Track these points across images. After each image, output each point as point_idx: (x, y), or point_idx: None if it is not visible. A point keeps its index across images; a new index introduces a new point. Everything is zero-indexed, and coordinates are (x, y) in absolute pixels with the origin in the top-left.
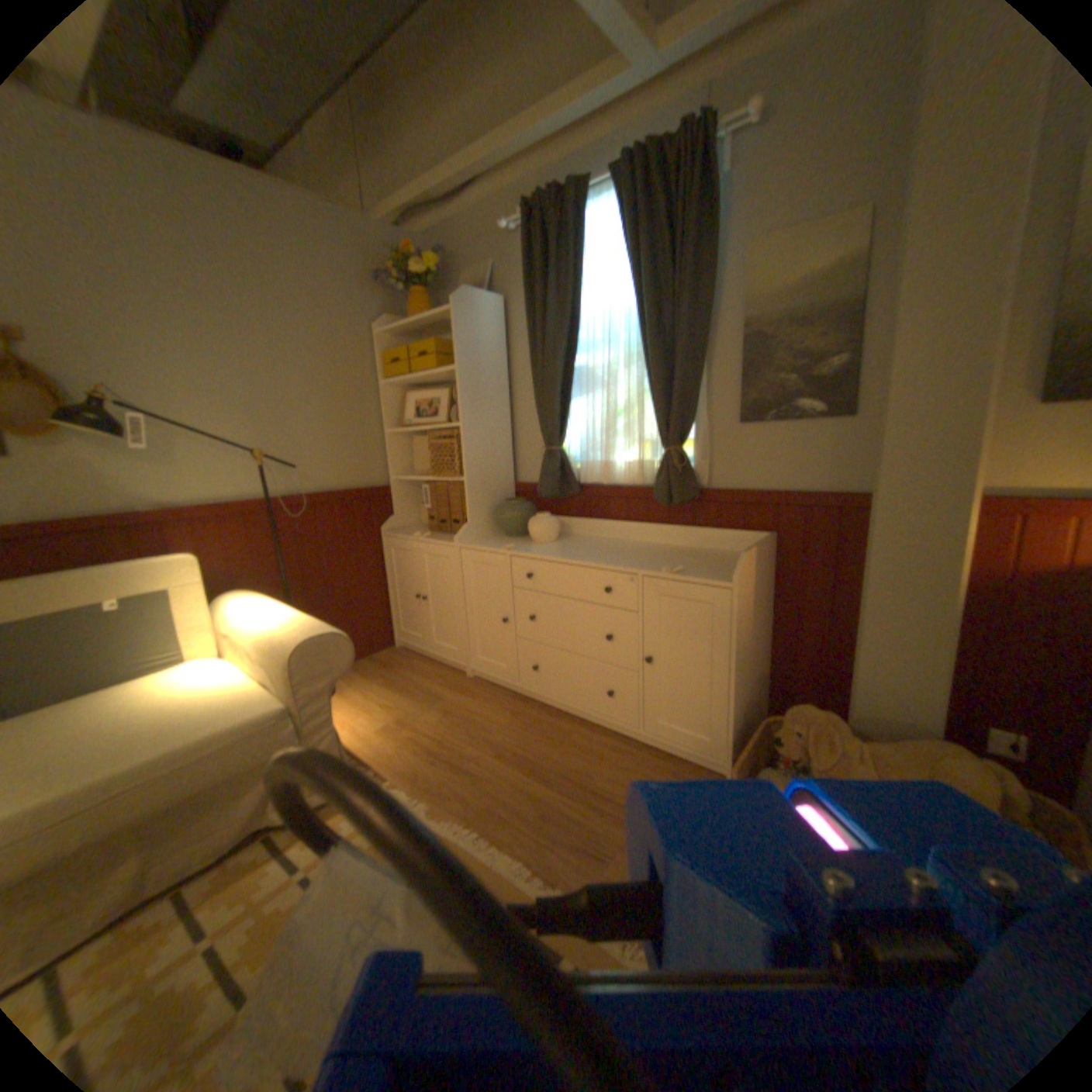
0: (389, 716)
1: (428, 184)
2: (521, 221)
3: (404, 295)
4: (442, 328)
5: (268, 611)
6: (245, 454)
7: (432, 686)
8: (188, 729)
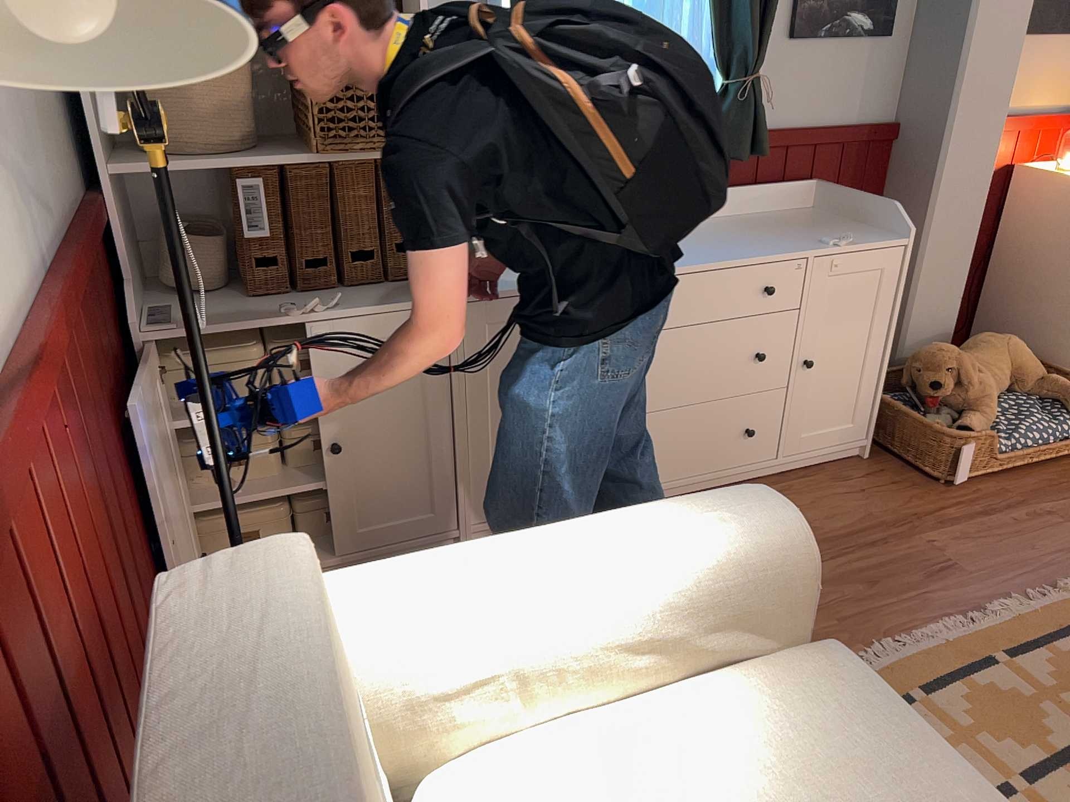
0: None
1: None
2: None
3: None
4: None
5: (540, 554)
6: None
7: None
8: (903, 763)
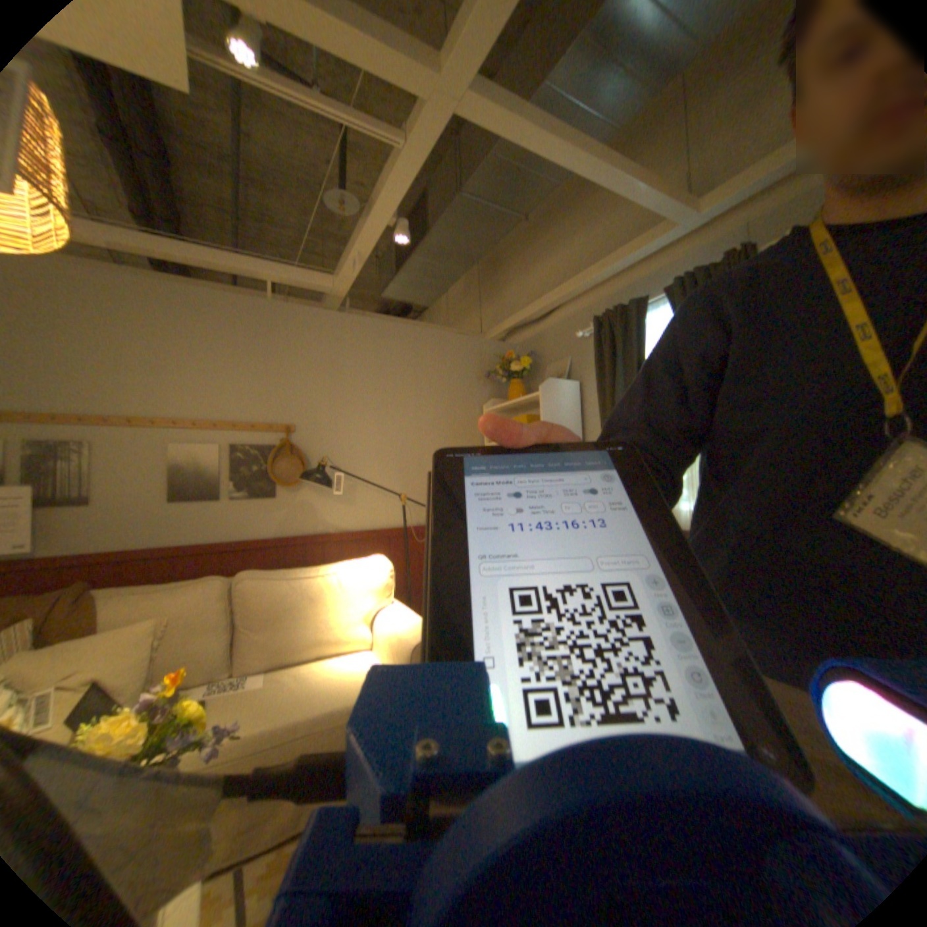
0: None
1: (527, 314)
2: (594, 330)
3: (506, 384)
4: (532, 406)
5: (399, 612)
6: (395, 496)
7: None
8: (344, 696)
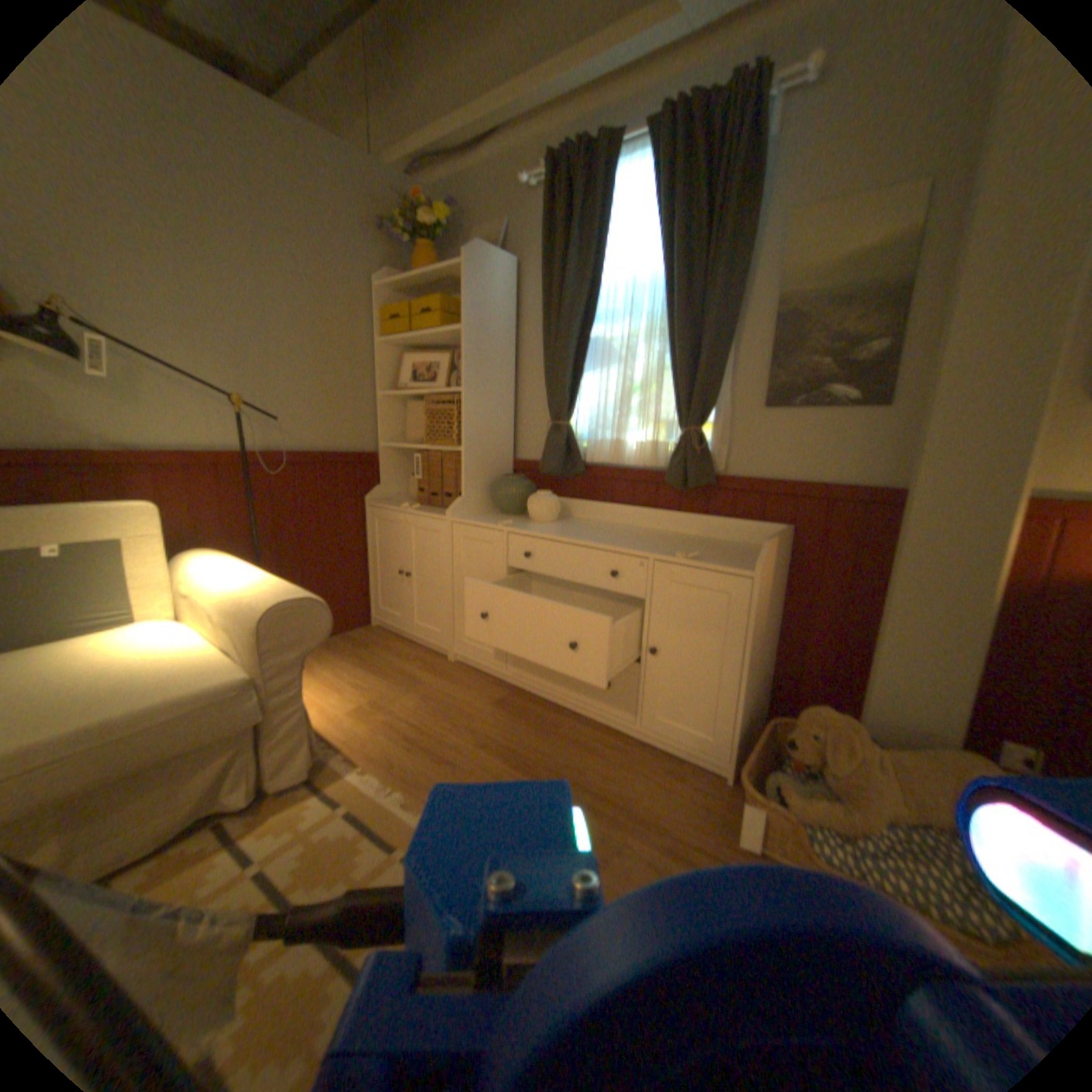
0: (363, 697)
1: (444, 130)
2: (544, 176)
3: (409, 250)
4: (448, 287)
5: (238, 571)
6: (221, 399)
7: (411, 668)
8: (135, 695)
